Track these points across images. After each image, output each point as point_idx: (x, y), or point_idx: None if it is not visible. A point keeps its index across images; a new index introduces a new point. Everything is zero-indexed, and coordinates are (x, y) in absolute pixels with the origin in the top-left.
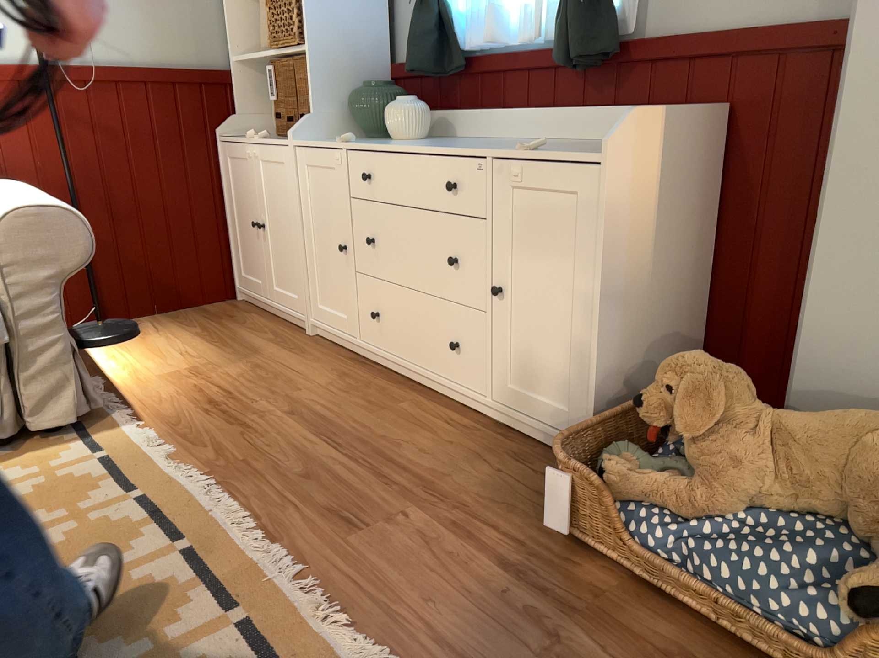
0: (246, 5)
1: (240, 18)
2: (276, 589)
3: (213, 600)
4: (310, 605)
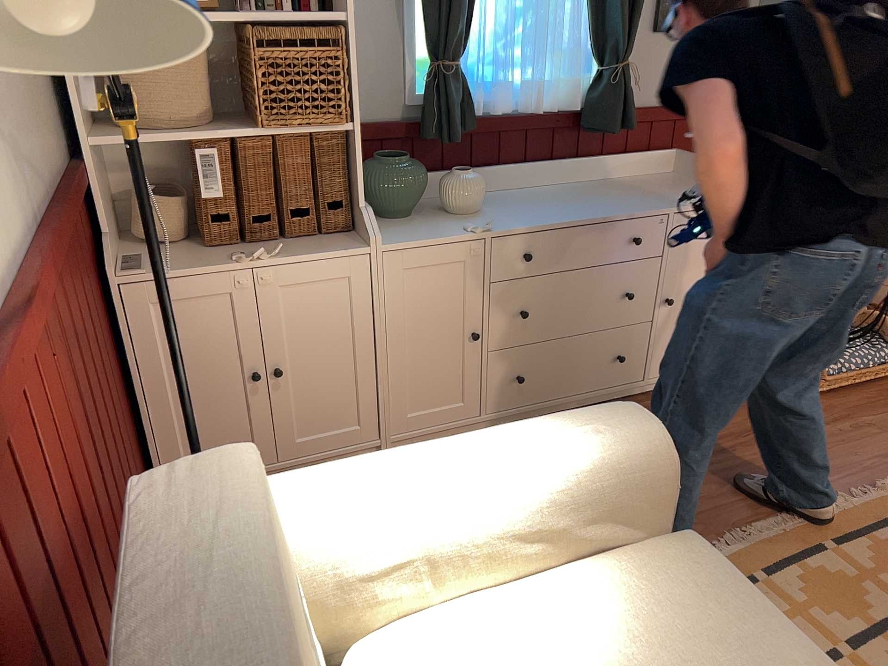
0: None
1: None
2: (866, 505)
3: (886, 532)
4: (879, 492)
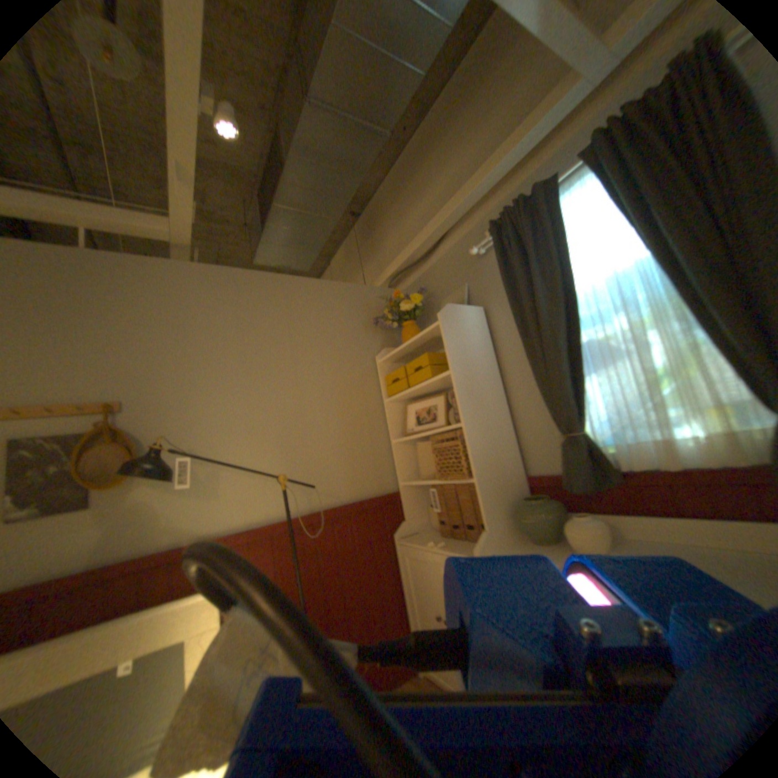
0: (405, 445)
1: (403, 454)
2: None
3: None
4: None
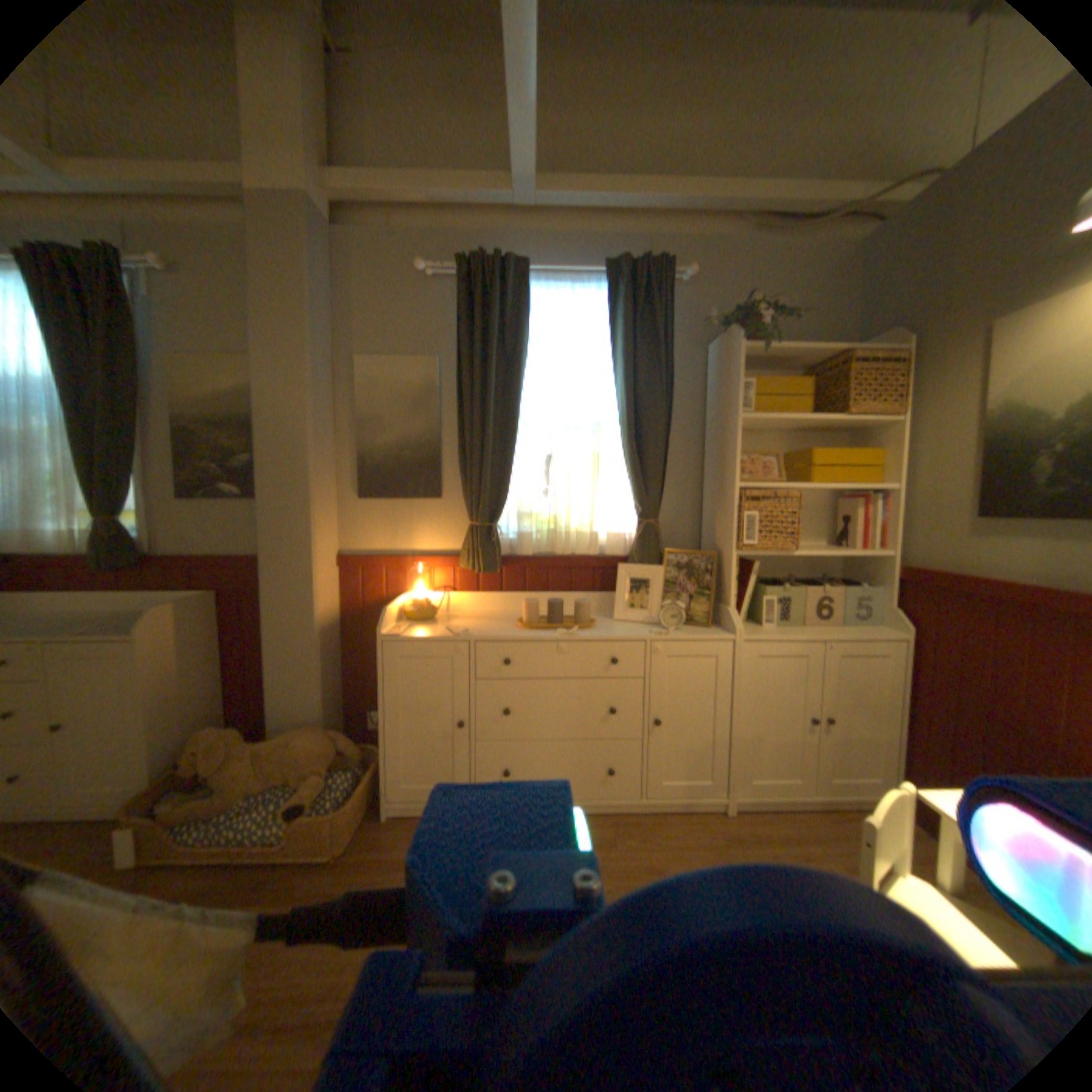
0: None
1: None
2: None
3: None
4: None
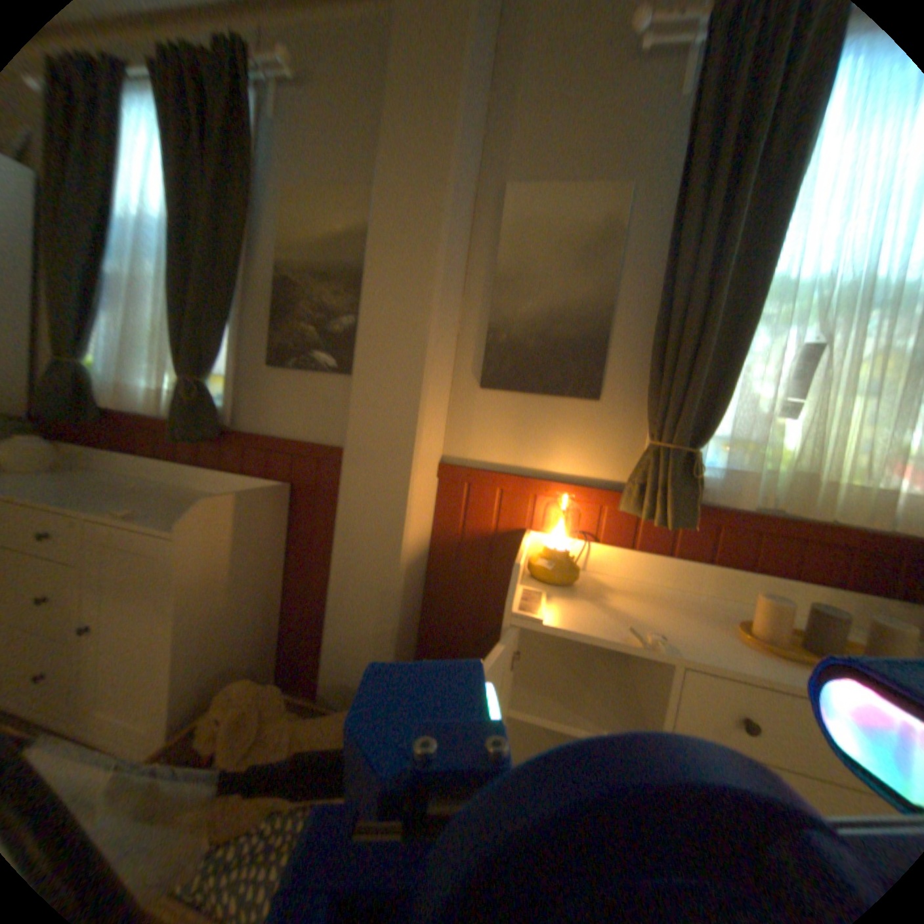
0: None
1: None
2: None
3: None
4: None
